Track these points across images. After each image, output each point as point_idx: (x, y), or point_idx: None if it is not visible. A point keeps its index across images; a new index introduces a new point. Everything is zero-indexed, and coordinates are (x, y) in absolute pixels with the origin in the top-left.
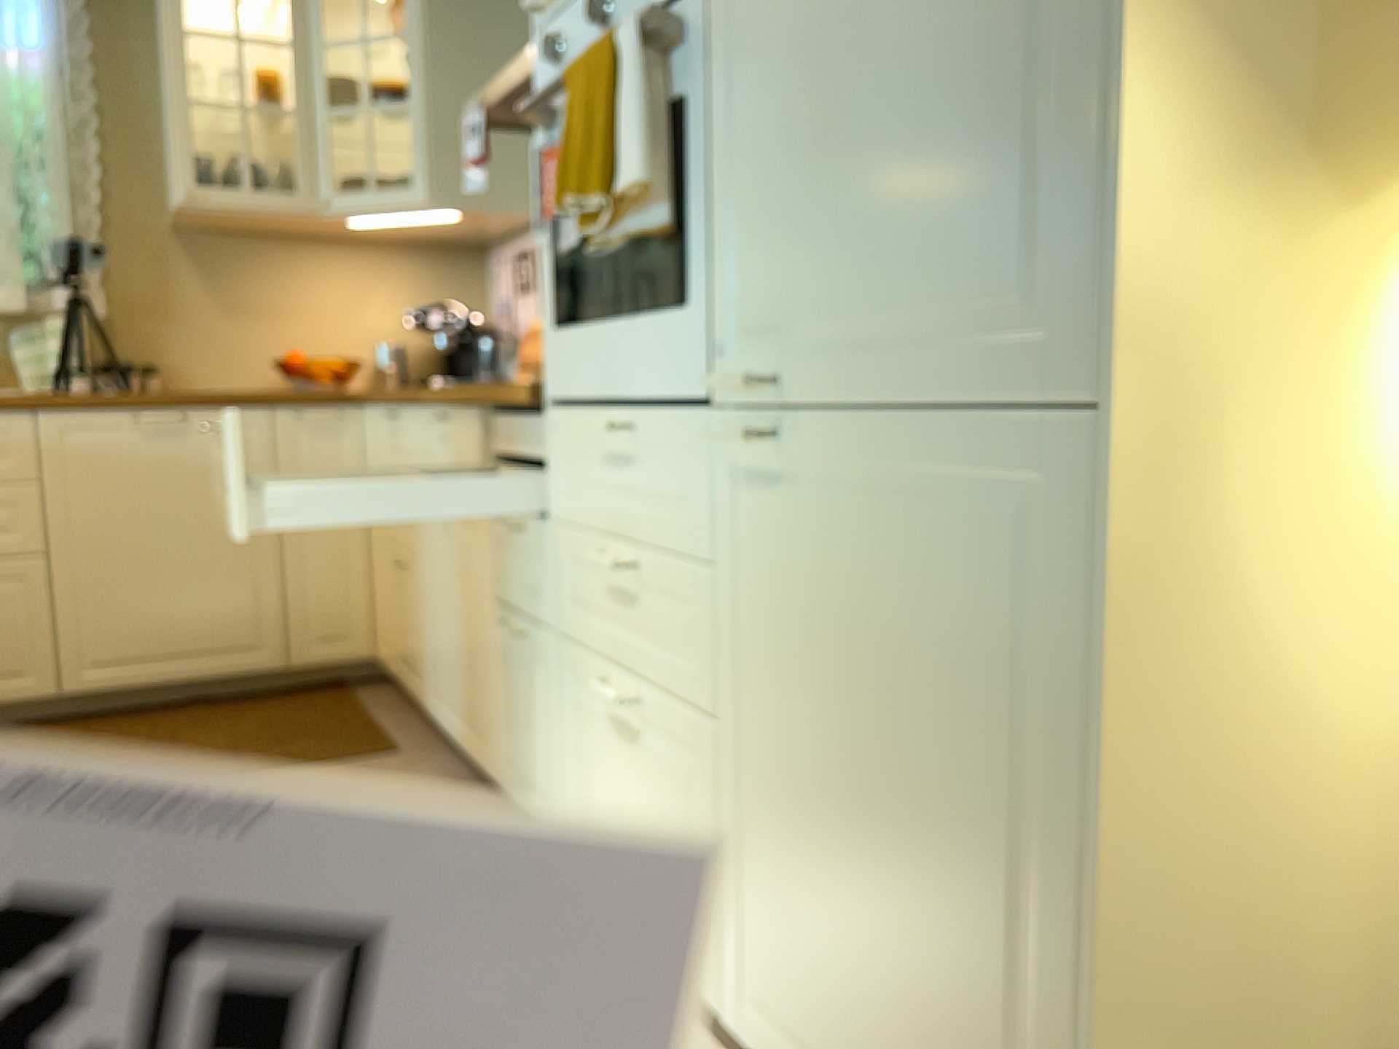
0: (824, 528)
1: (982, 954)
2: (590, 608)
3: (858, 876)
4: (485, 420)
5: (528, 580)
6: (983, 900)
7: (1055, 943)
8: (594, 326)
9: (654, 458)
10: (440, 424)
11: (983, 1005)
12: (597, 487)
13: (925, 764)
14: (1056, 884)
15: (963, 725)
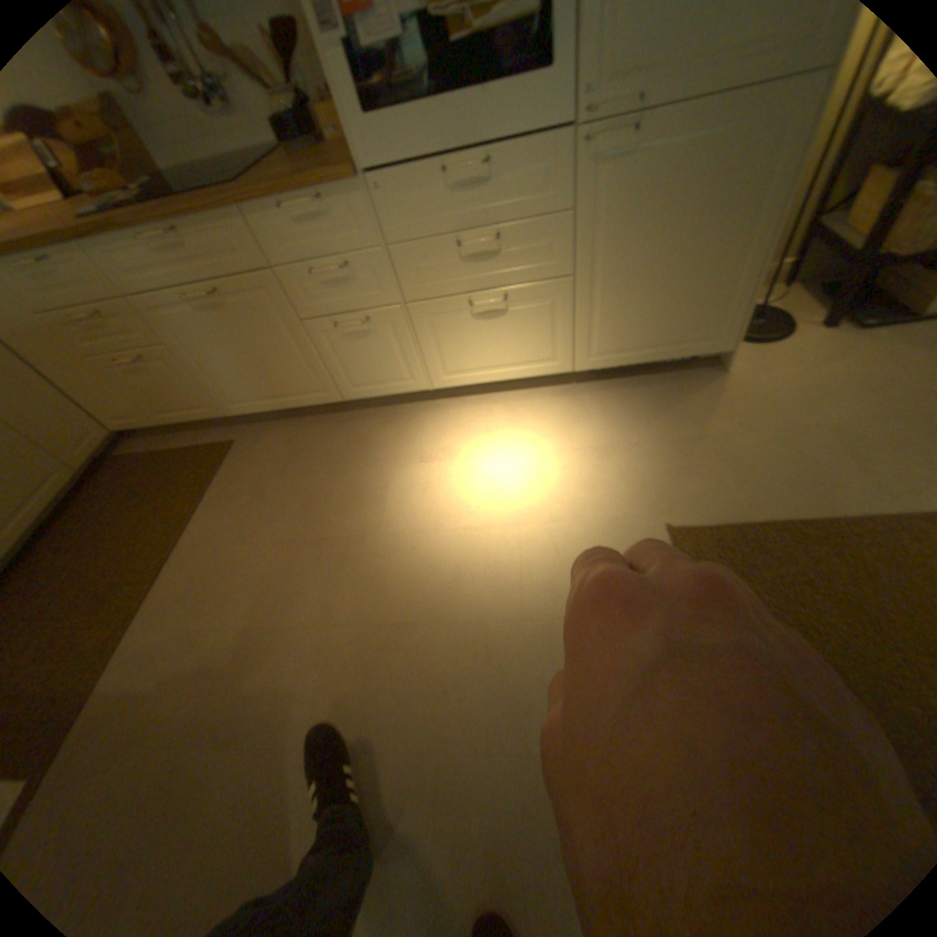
0: (657, 160)
1: (718, 271)
2: (441, 274)
3: (660, 281)
4: (243, 213)
5: (357, 289)
6: (722, 256)
7: (749, 251)
8: (416, 101)
9: (505, 171)
10: (166, 238)
11: (715, 285)
12: (438, 207)
13: (704, 227)
14: (755, 234)
15: (726, 205)
